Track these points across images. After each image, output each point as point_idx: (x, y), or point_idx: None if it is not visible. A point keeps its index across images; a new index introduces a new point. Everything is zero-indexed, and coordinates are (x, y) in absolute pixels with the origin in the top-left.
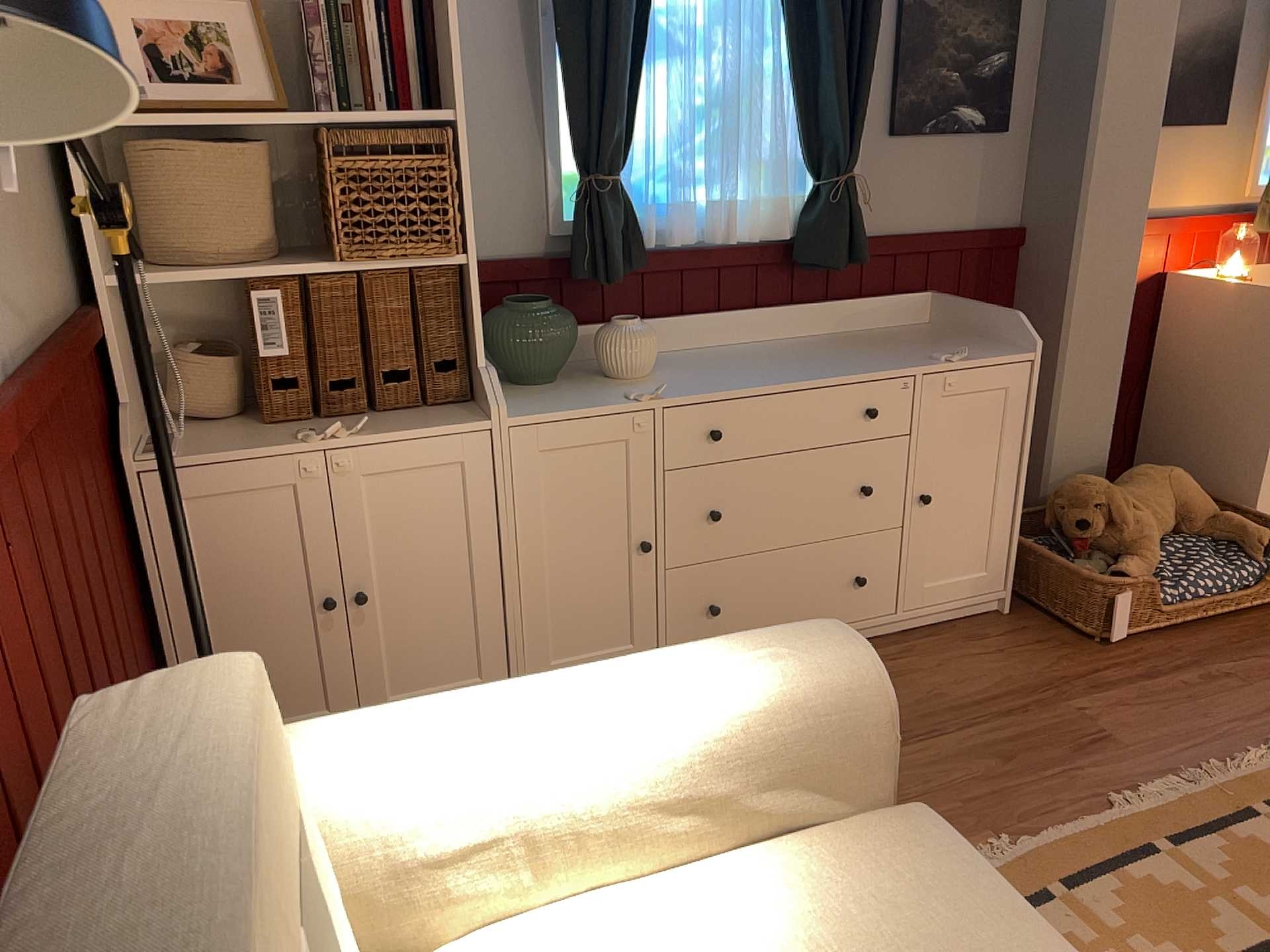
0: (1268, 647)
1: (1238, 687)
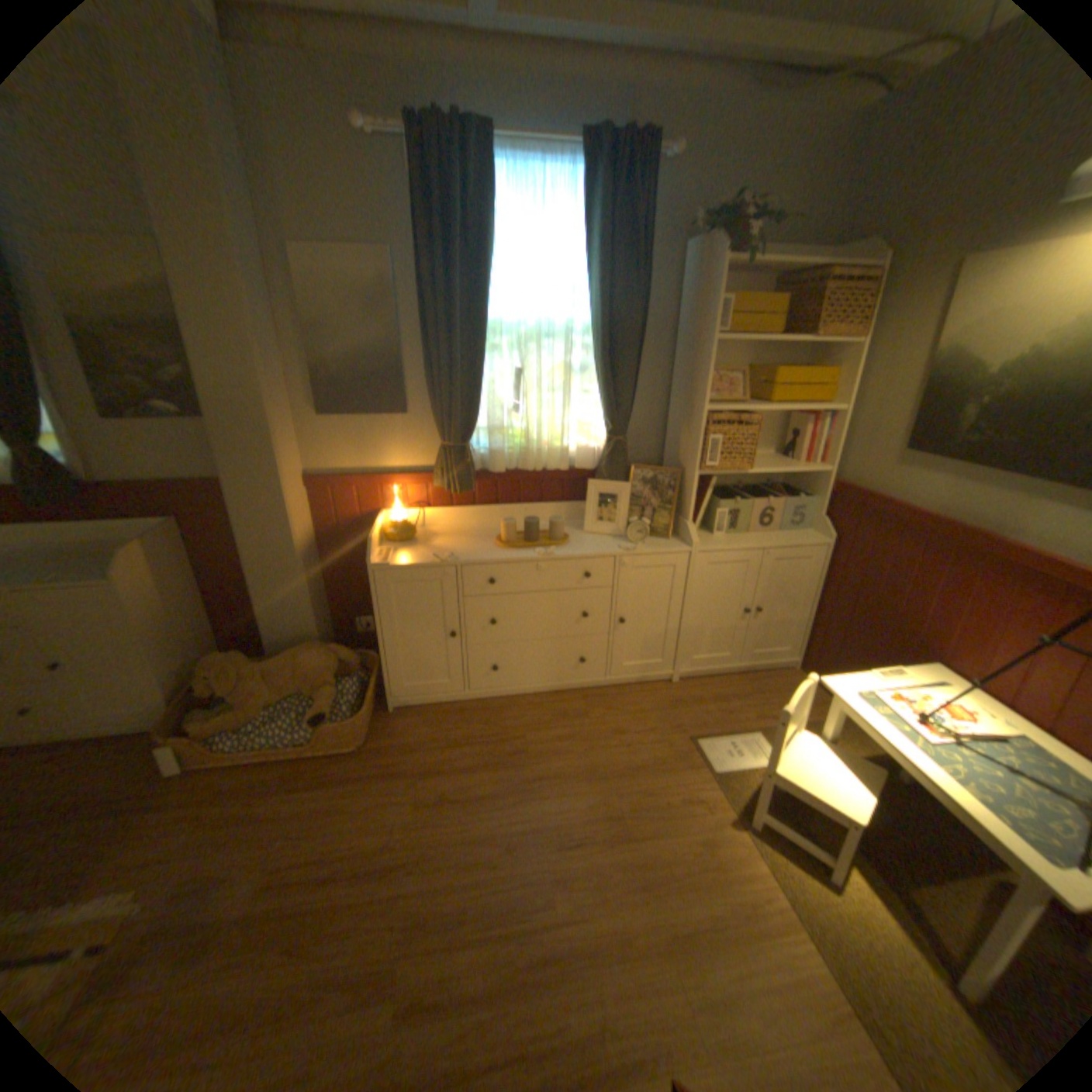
0: (273, 795)
1: (186, 832)
